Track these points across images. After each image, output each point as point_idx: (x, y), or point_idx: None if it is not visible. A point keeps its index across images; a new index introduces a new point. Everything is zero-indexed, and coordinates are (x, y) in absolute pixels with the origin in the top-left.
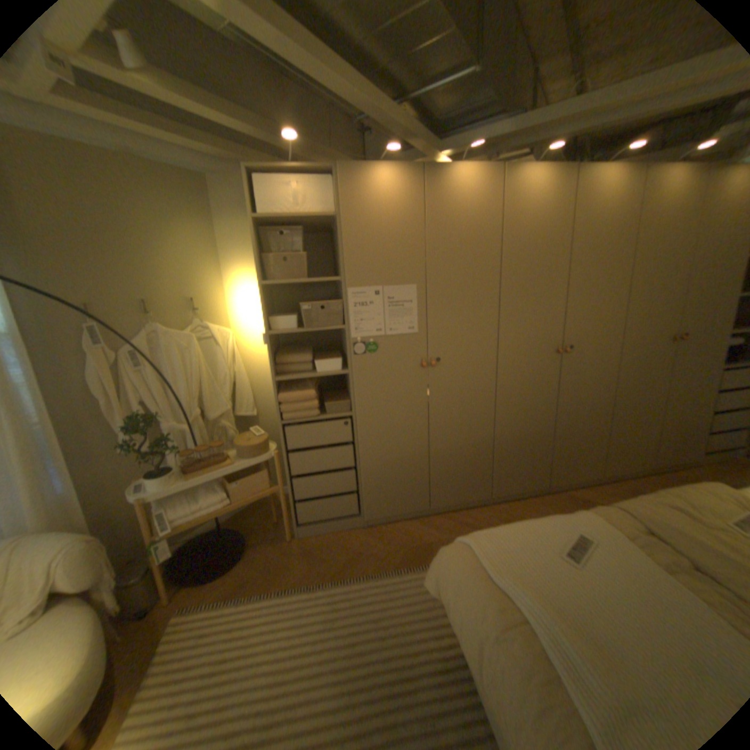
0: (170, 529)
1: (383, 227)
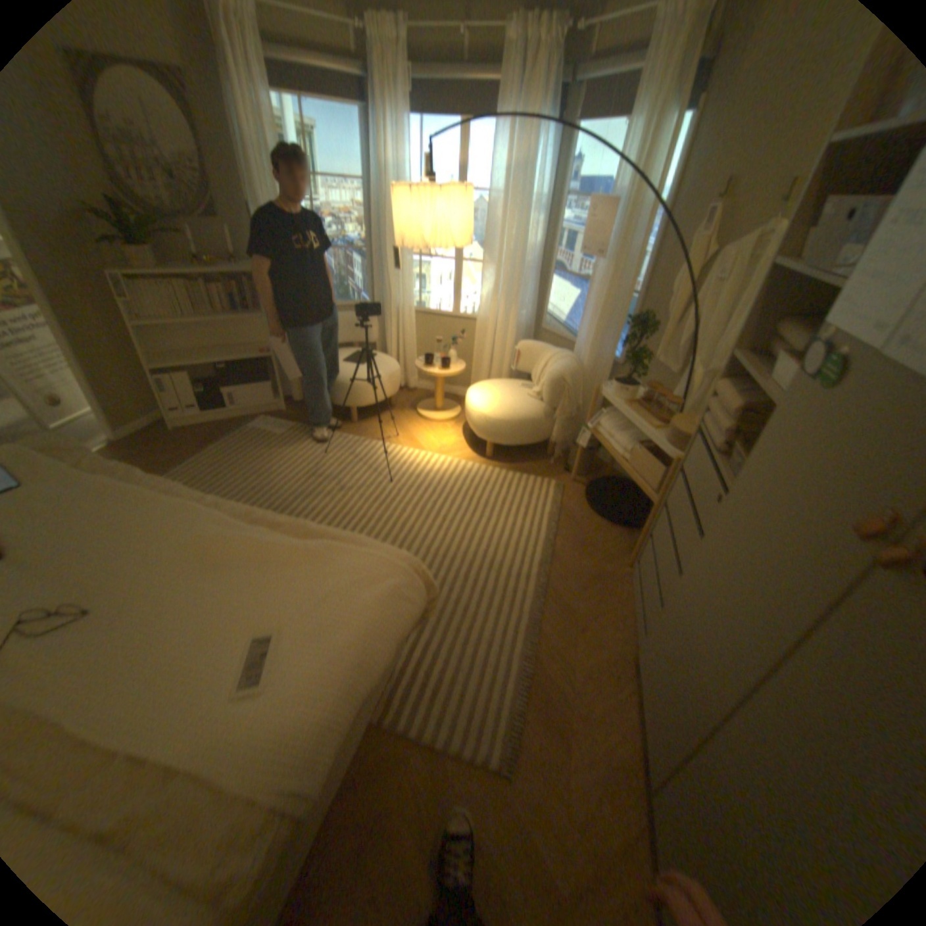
0: (594, 427)
1: None
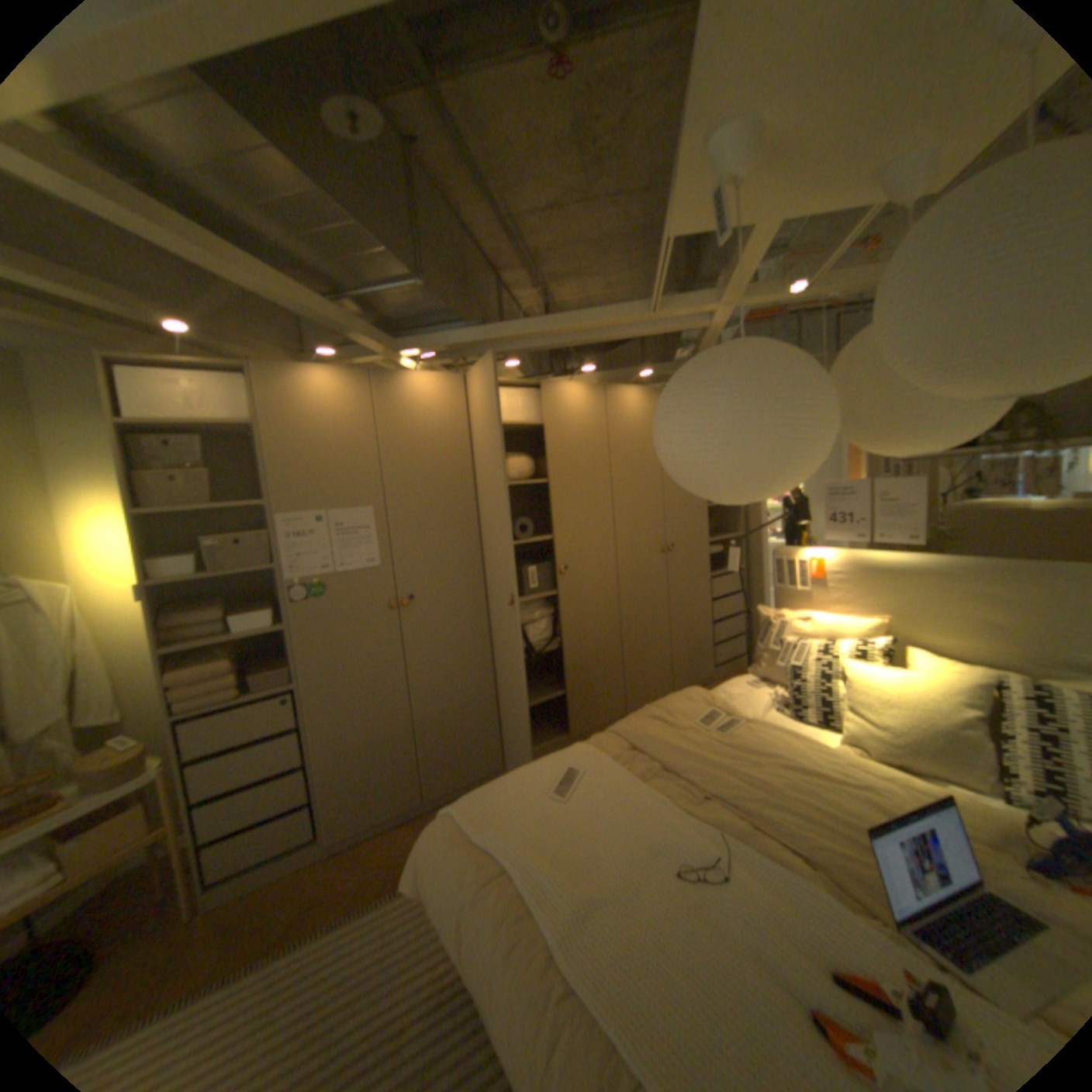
0: None
1: (320, 439)
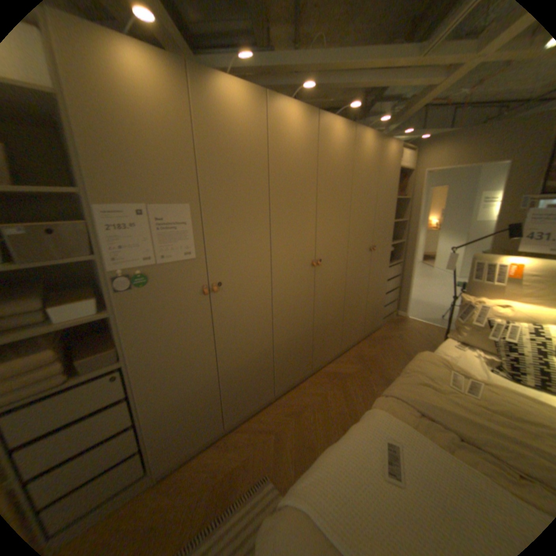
0: None
1: (140, 128)
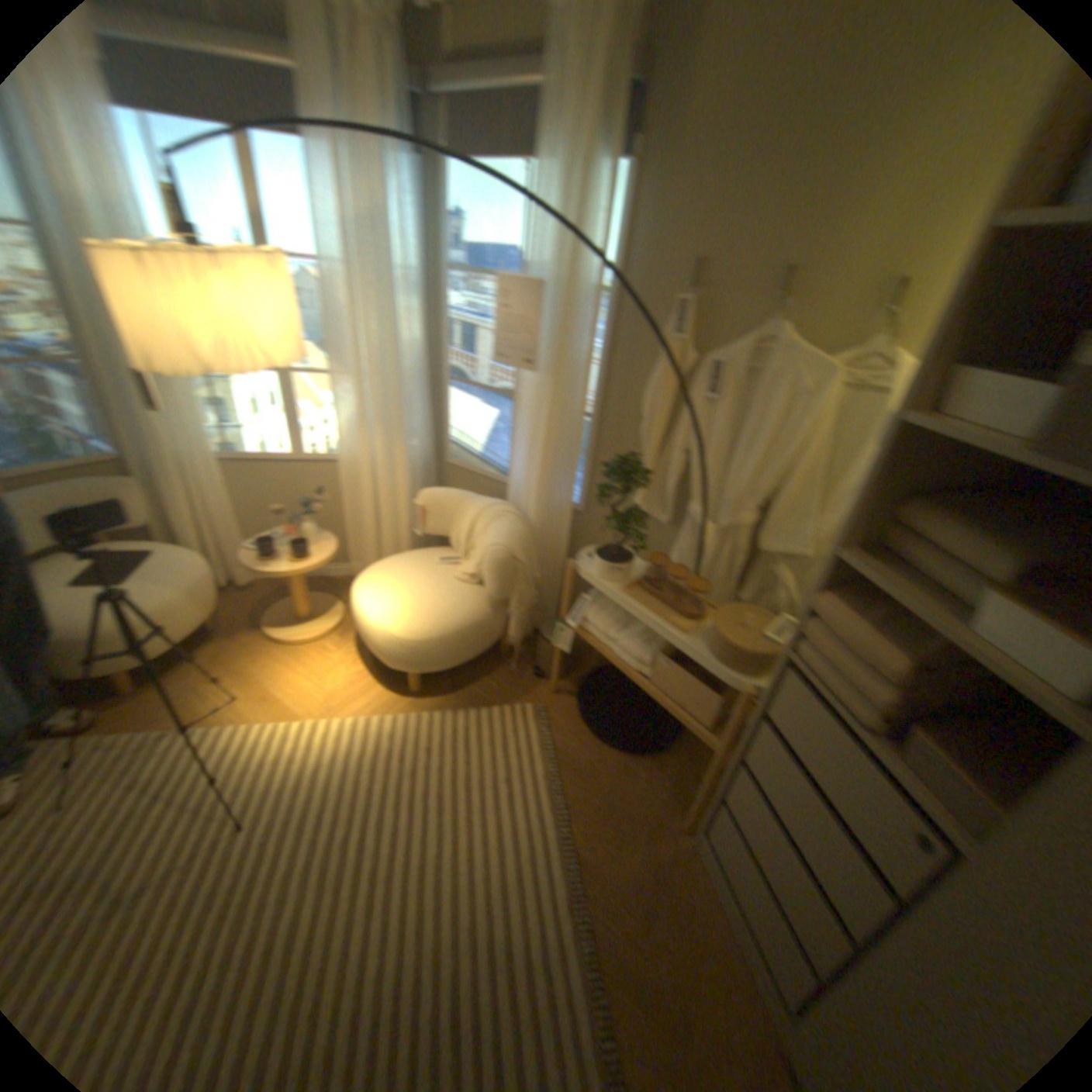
0: (577, 625)
1: None
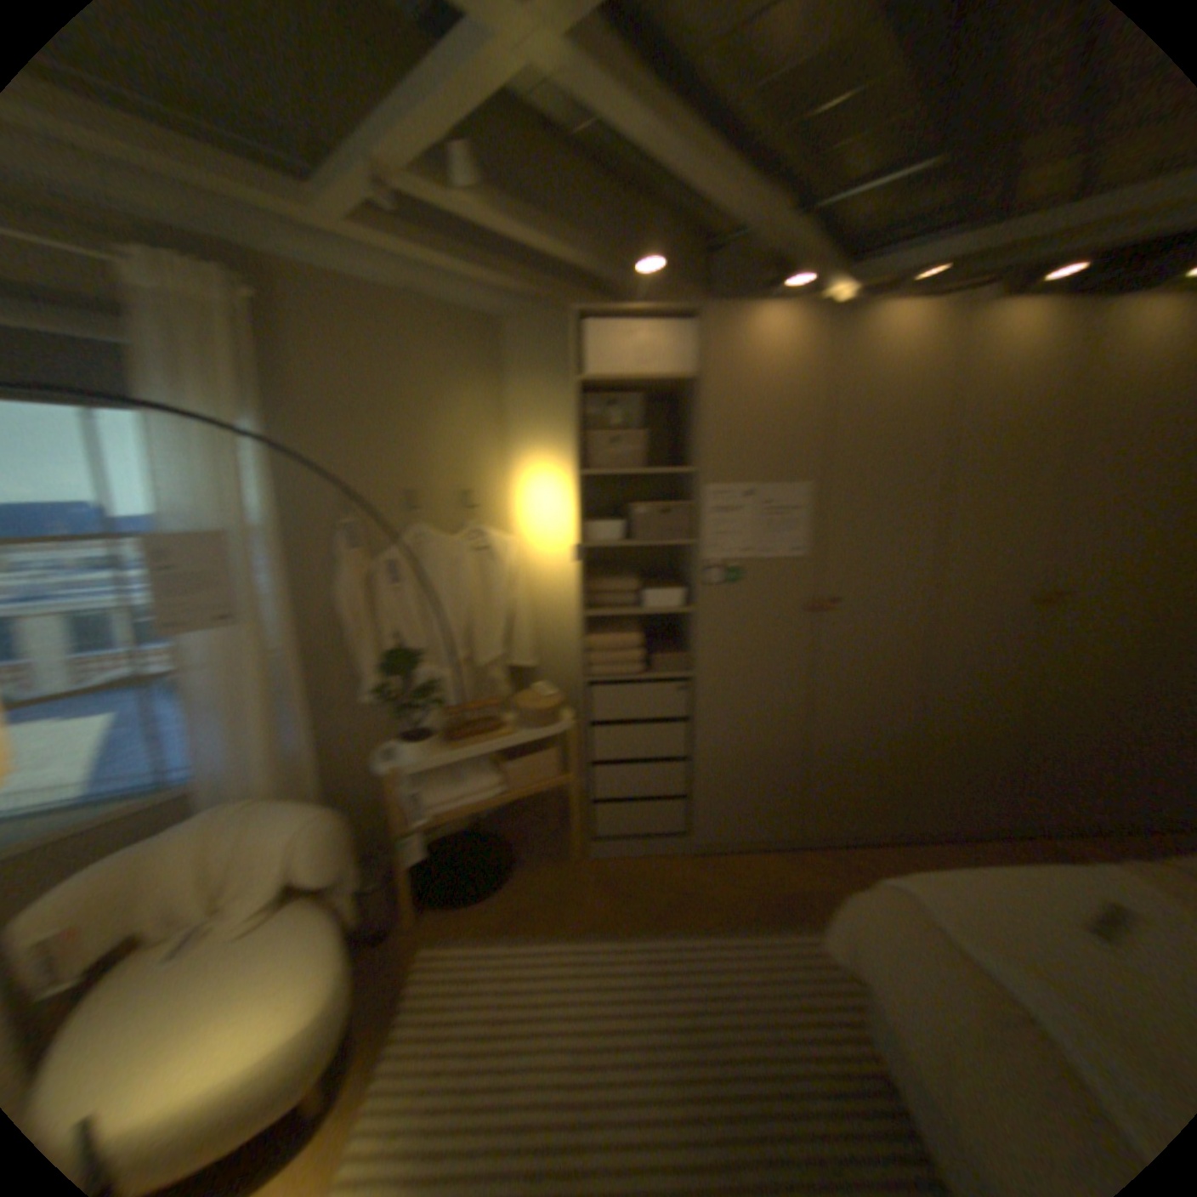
0: (433, 815)
1: (770, 394)
